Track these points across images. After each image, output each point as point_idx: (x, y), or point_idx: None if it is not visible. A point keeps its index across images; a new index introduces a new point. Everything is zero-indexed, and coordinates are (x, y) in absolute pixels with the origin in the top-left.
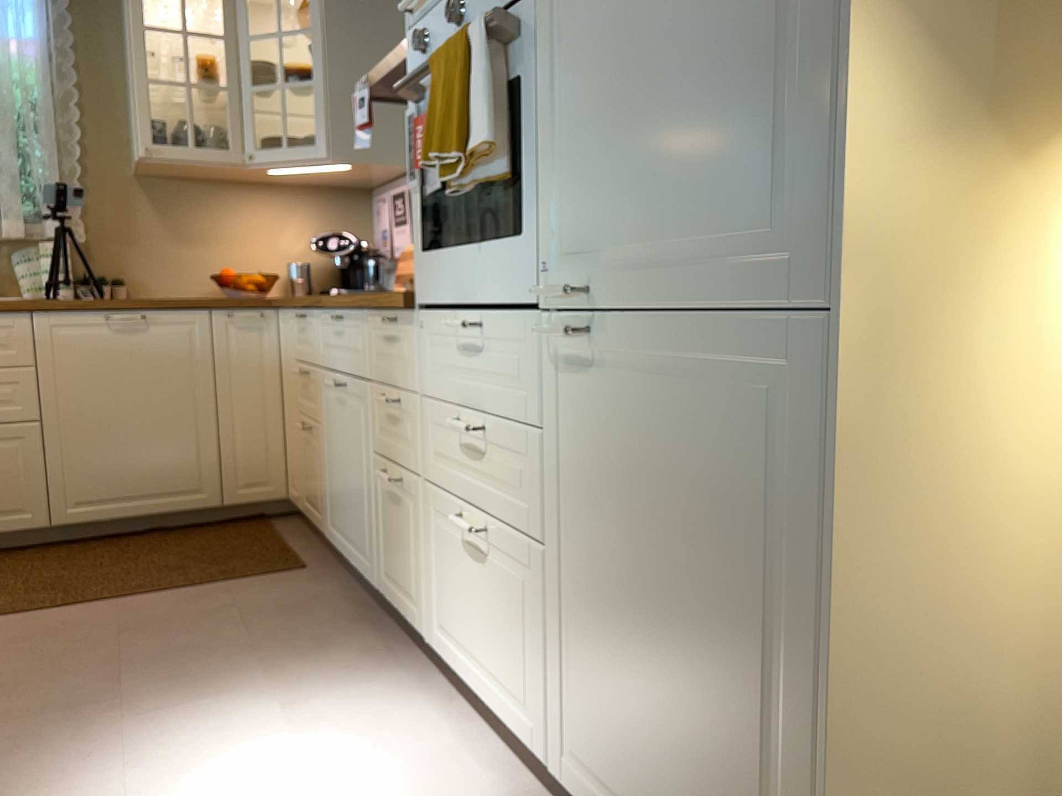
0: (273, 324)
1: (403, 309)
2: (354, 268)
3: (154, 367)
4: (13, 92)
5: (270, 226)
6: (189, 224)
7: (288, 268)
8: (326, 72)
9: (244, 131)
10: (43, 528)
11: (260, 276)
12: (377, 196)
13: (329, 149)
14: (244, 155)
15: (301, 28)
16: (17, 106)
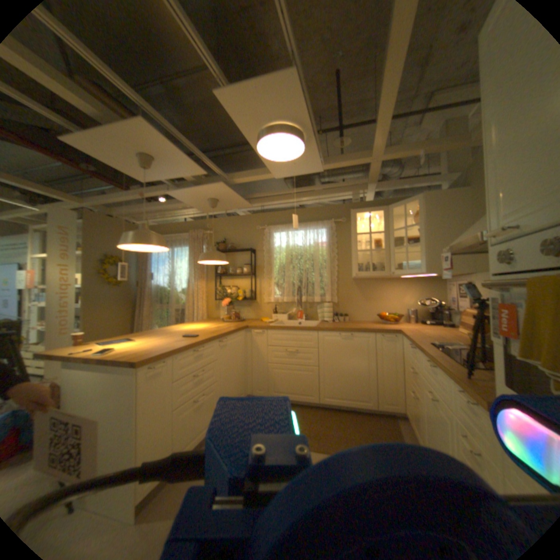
0: (401, 340)
1: (484, 409)
2: (437, 313)
3: (355, 353)
4: (320, 258)
5: (401, 295)
6: (370, 295)
7: (408, 312)
8: (426, 239)
9: (391, 264)
10: (318, 403)
11: (396, 314)
12: (449, 281)
13: (427, 270)
14: (391, 273)
15: (415, 224)
16: (321, 262)
